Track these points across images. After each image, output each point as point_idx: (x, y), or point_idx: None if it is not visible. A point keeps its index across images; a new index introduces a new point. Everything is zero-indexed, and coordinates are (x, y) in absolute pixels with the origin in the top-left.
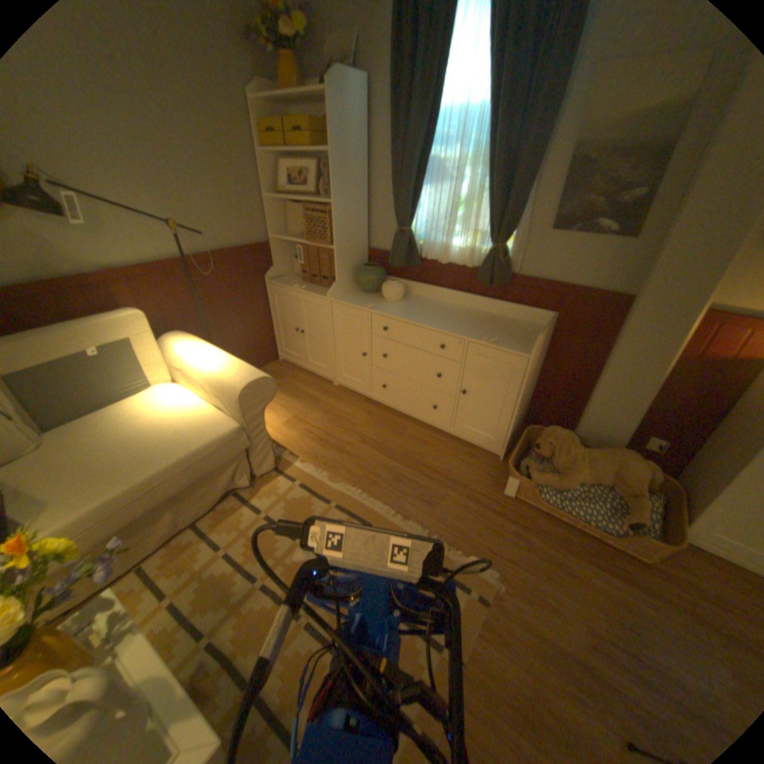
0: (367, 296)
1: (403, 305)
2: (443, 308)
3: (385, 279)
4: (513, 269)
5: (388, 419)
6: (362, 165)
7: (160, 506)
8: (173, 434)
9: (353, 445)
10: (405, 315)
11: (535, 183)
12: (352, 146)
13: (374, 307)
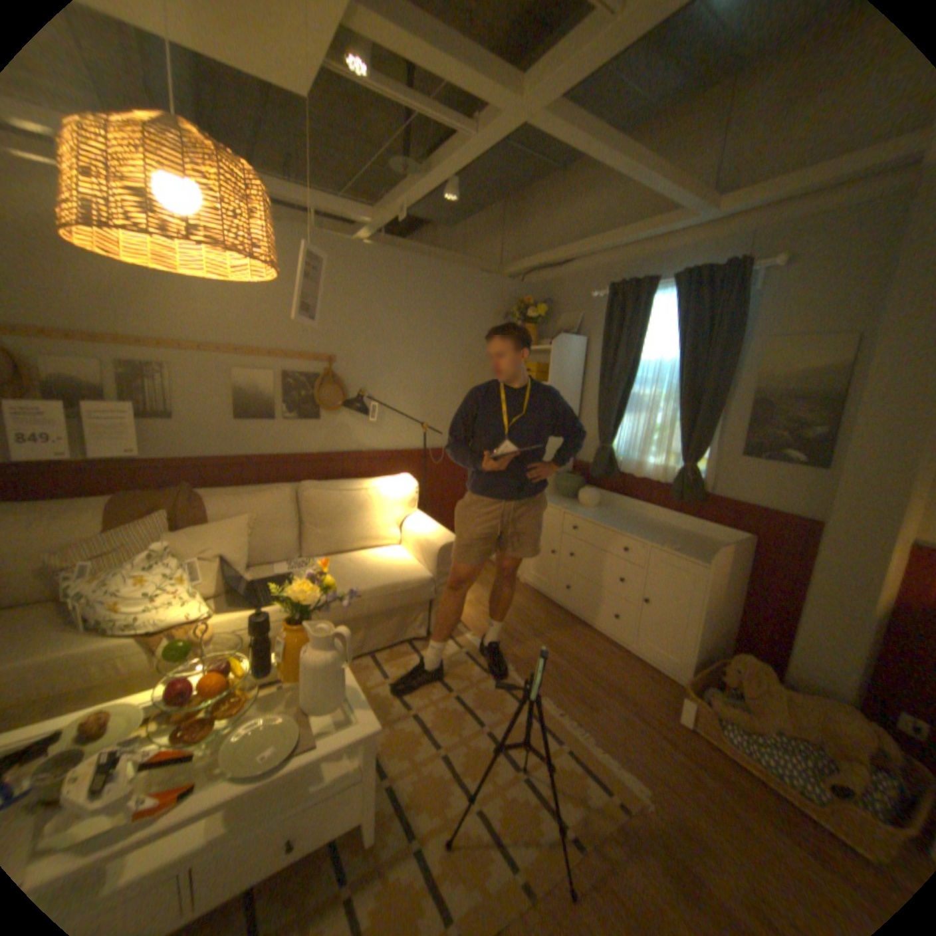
0: (564, 500)
1: (596, 511)
2: (636, 519)
3: (584, 487)
4: (707, 489)
5: (567, 624)
6: (574, 396)
7: (359, 624)
8: (383, 570)
9: (525, 637)
10: (595, 518)
11: (721, 417)
12: (566, 383)
13: (567, 508)
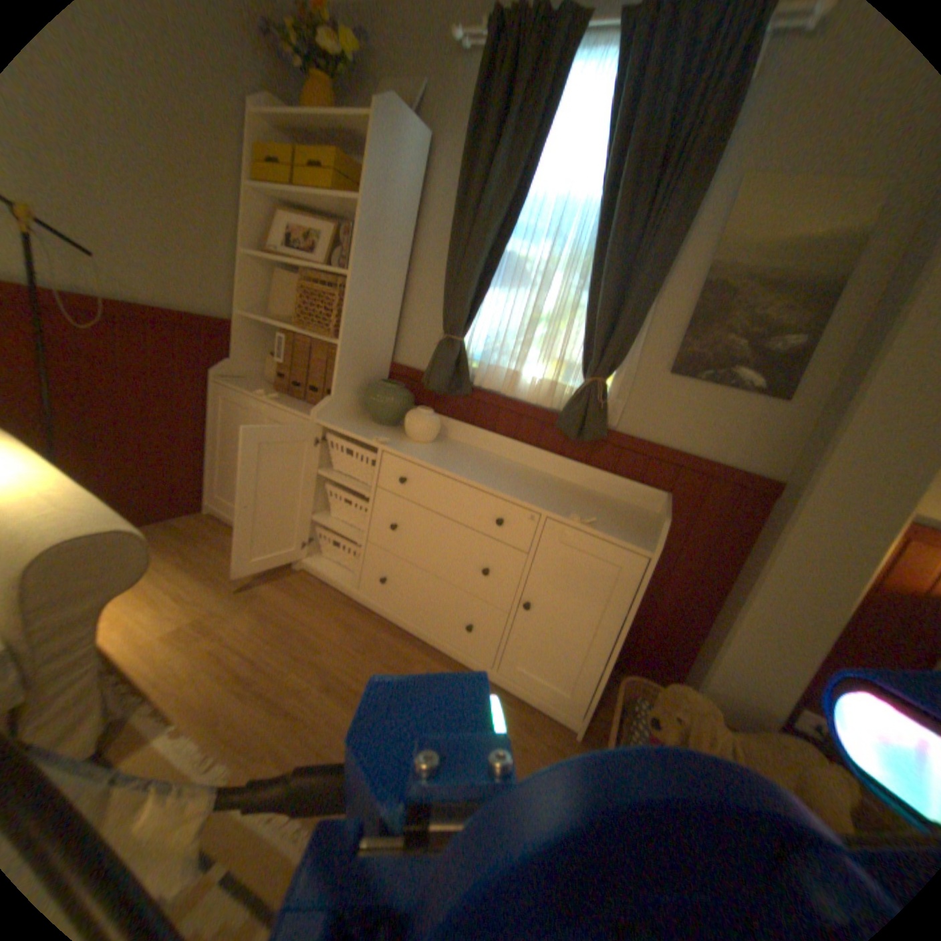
0: (379, 428)
1: (437, 449)
2: (499, 465)
3: (413, 408)
4: (610, 422)
5: (382, 644)
6: (404, 244)
7: None
8: None
9: (306, 697)
10: (441, 463)
11: (653, 306)
12: (395, 210)
13: (389, 443)
